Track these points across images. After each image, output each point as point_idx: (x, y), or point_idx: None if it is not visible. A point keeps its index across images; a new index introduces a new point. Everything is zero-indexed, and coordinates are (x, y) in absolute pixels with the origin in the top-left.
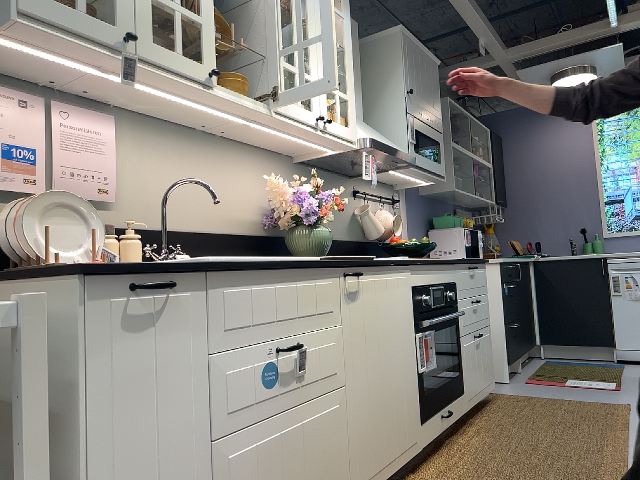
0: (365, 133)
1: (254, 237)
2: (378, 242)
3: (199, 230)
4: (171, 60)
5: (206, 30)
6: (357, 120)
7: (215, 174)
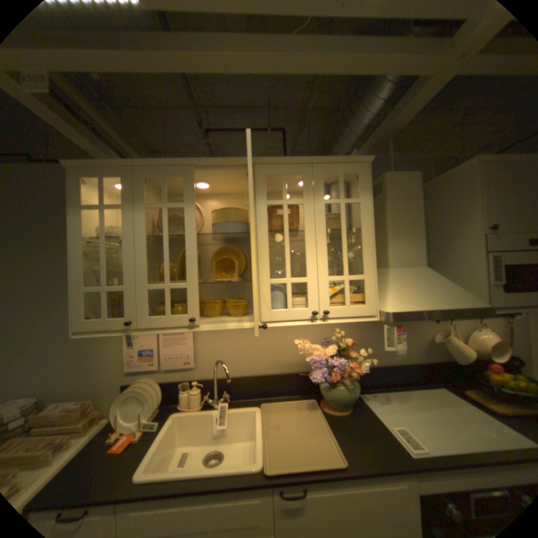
0: (391, 304)
1: (302, 375)
2: (476, 360)
3: (254, 375)
4: (162, 322)
5: (191, 290)
6: (406, 273)
7: (268, 336)
